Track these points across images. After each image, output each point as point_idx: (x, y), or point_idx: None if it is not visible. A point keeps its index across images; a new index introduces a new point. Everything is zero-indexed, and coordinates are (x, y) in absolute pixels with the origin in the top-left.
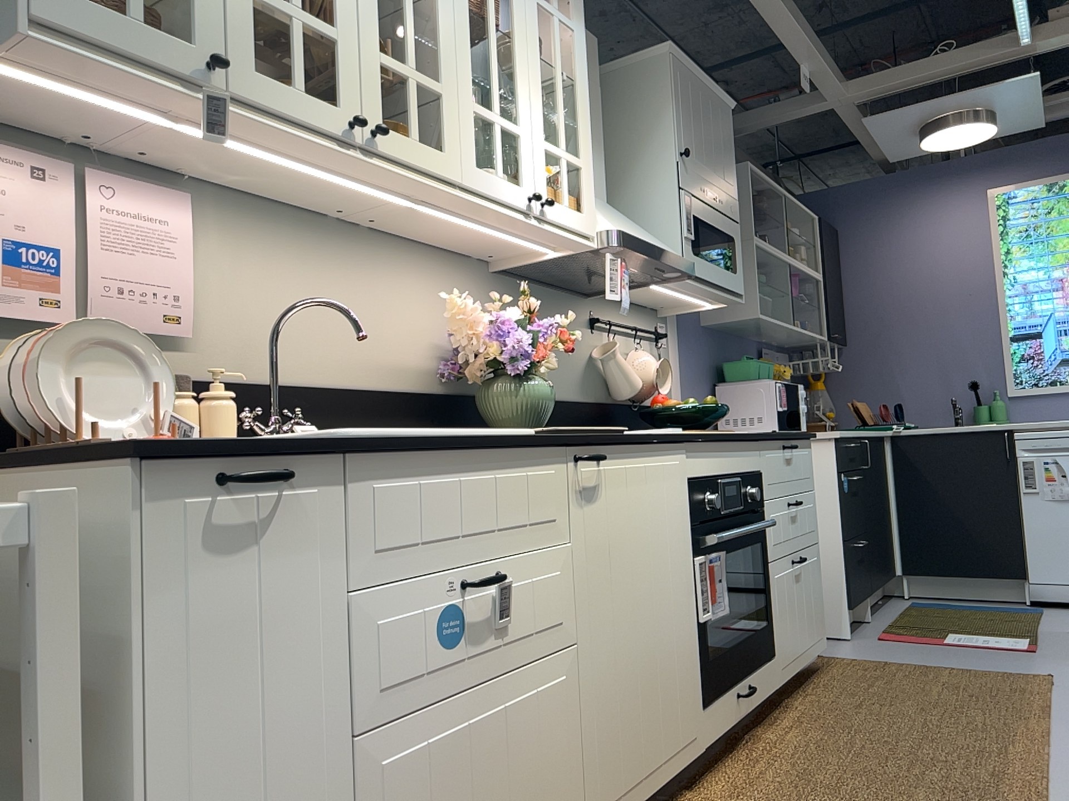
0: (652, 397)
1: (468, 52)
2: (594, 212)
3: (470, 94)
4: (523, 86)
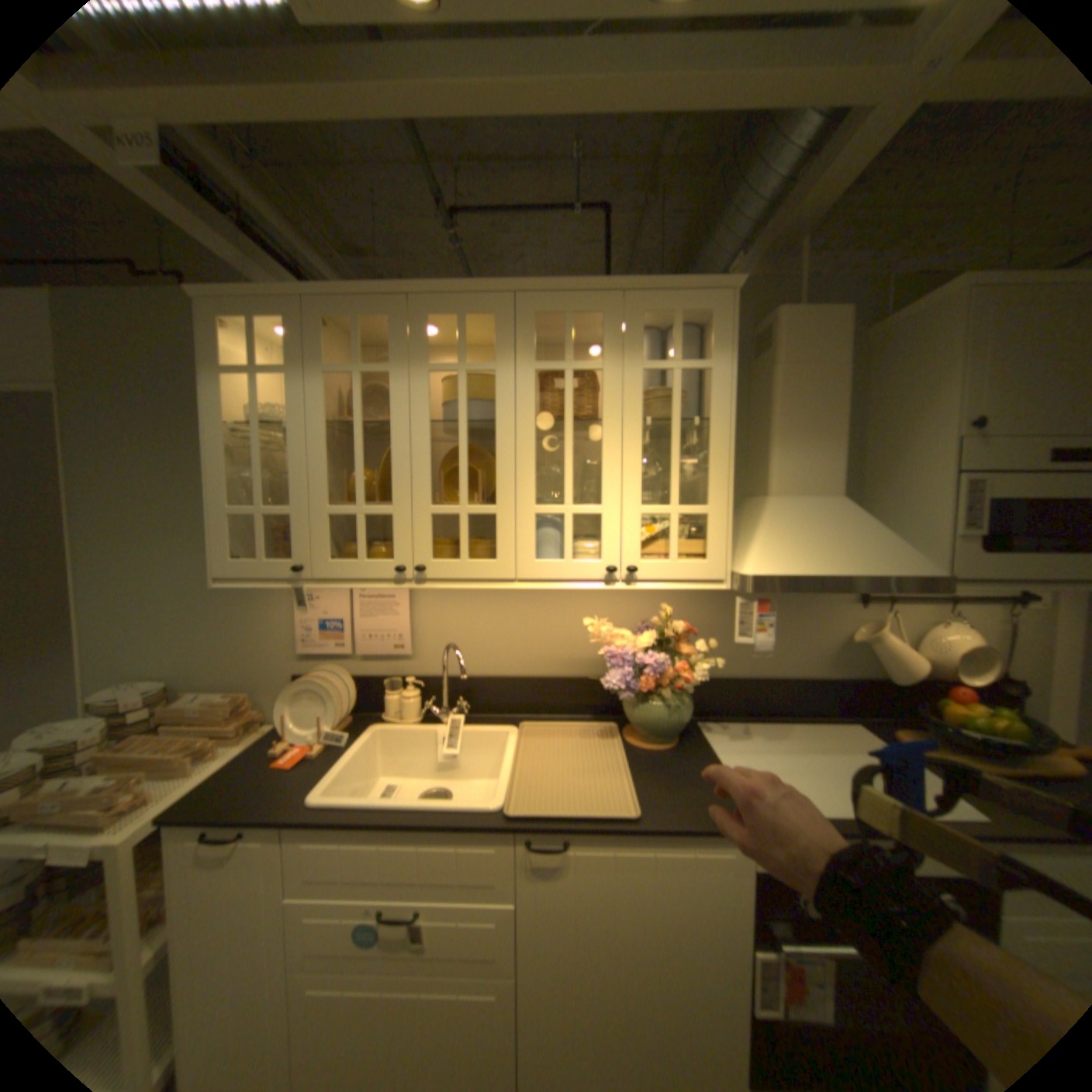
0: (960, 682)
1: (531, 465)
2: (728, 554)
3: (532, 501)
4: (609, 465)
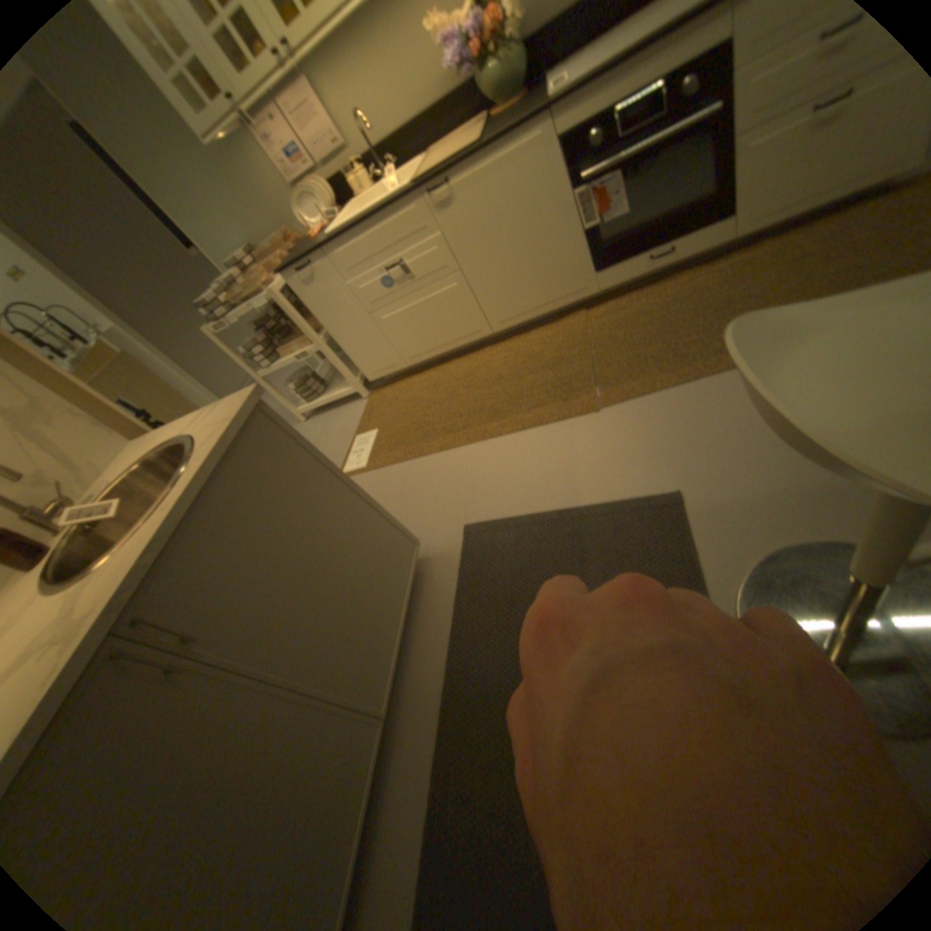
0: None
1: None
2: None
3: None
4: None
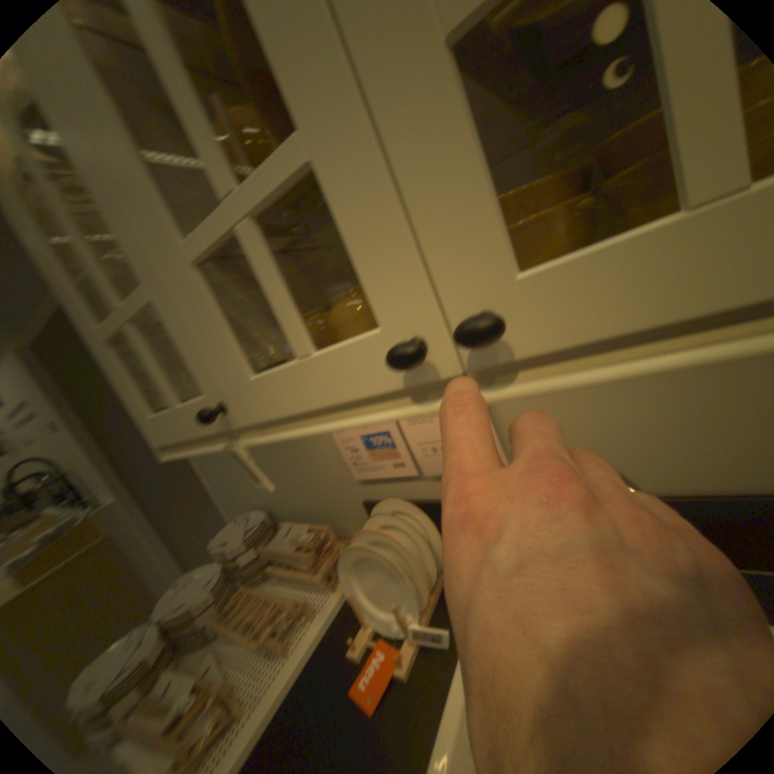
0: None
1: None
2: None
3: None
4: None
